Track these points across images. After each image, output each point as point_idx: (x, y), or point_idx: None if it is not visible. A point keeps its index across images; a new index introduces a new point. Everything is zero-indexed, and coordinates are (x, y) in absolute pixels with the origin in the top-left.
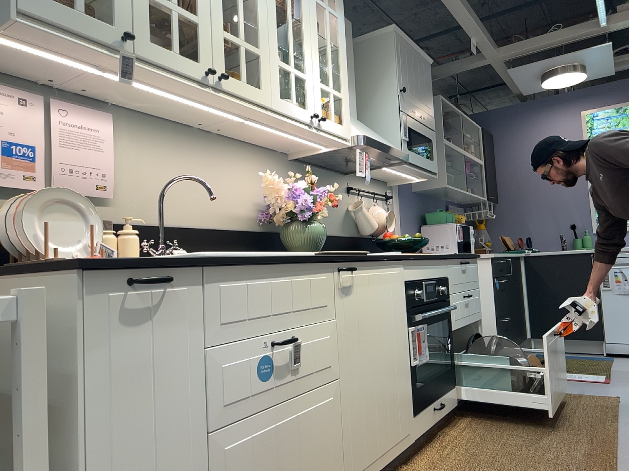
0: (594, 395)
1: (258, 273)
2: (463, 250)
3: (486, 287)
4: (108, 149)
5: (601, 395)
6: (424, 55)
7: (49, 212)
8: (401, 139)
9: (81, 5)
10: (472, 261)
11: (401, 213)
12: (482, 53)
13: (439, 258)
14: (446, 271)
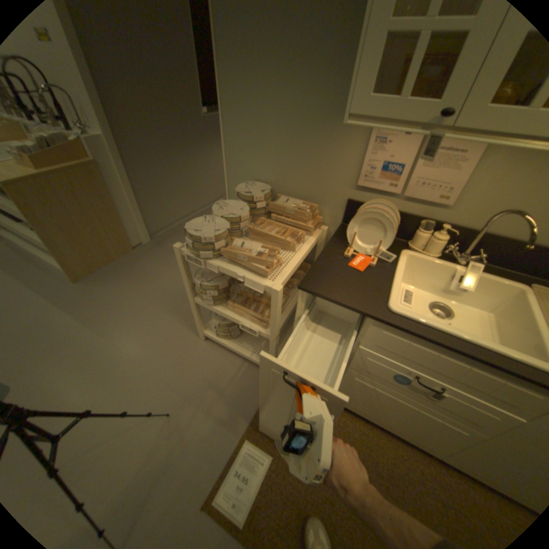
0: None
1: (431, 346)
2: None
3: None
4: (469, 166)
5: None
6: None
7: (370, 222)
8: None
9: (410, 87)
10: None
11: None
12: None
13: None
14: None
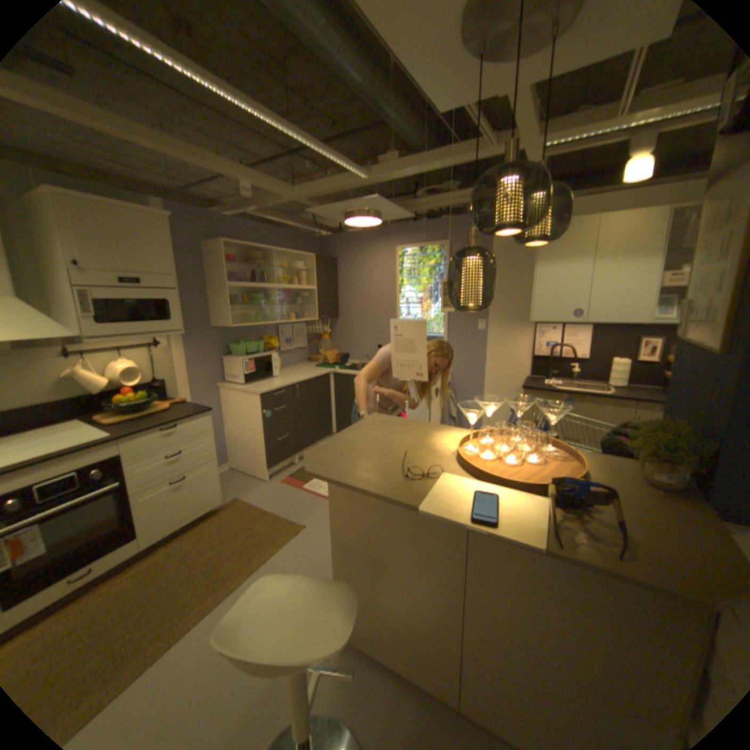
0: (290, 523)
1: None
2: (254, 378)
3: (257, 416)
4: None
5: (297, 522)
6: (143, 209)
7: None
8: (77, 317)
9: None
10: (192, 419)
11: (184, 352)
12: (271, 193)
13: (81, 450)
14: (112, 452)
